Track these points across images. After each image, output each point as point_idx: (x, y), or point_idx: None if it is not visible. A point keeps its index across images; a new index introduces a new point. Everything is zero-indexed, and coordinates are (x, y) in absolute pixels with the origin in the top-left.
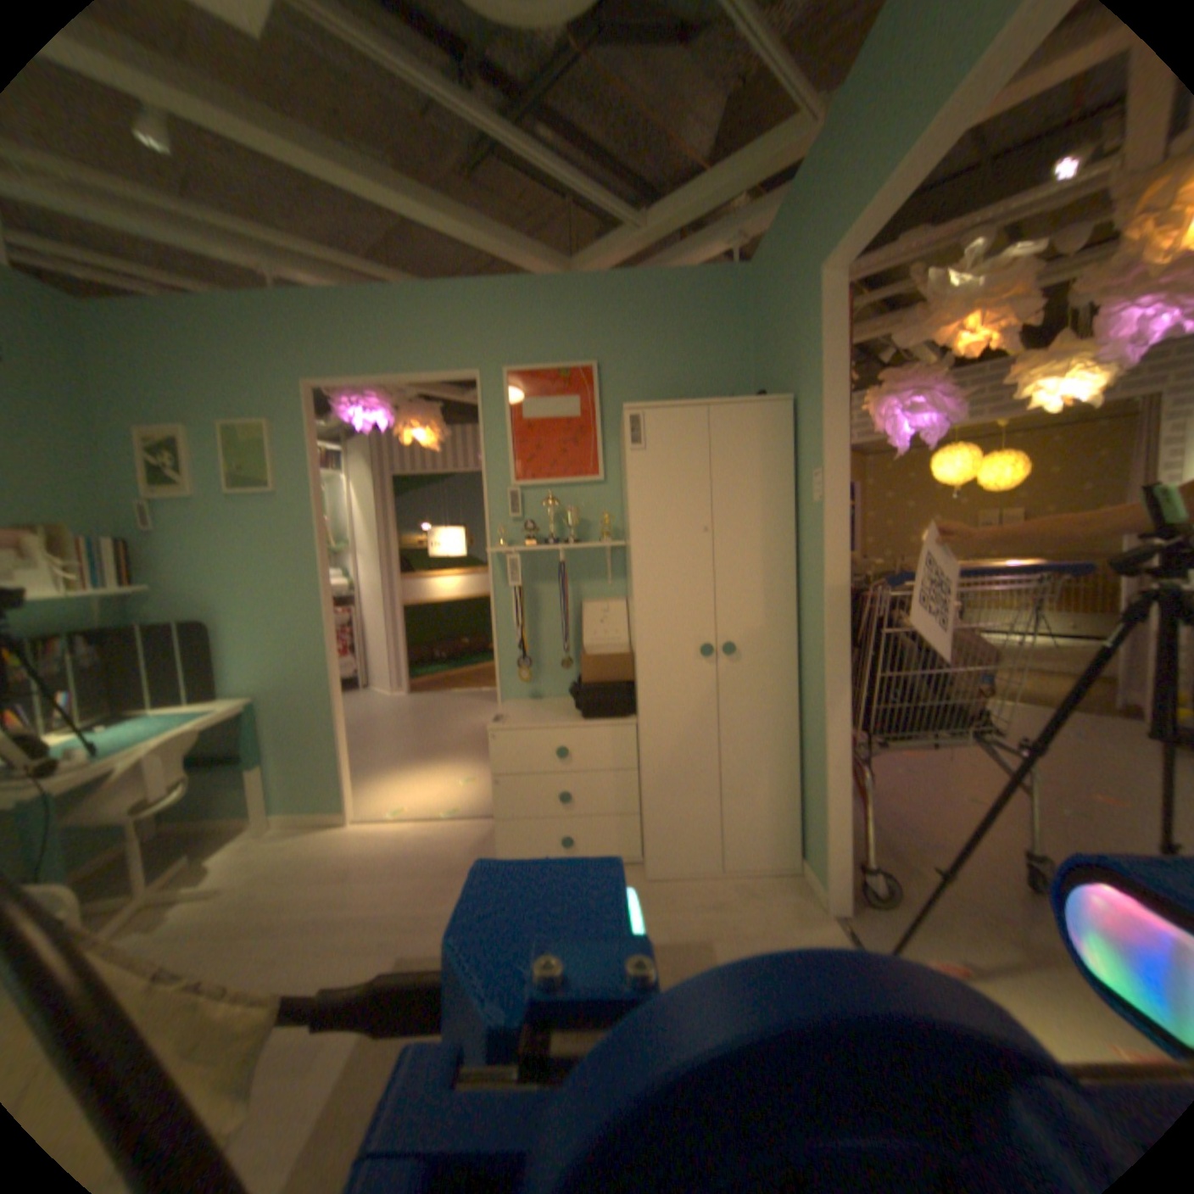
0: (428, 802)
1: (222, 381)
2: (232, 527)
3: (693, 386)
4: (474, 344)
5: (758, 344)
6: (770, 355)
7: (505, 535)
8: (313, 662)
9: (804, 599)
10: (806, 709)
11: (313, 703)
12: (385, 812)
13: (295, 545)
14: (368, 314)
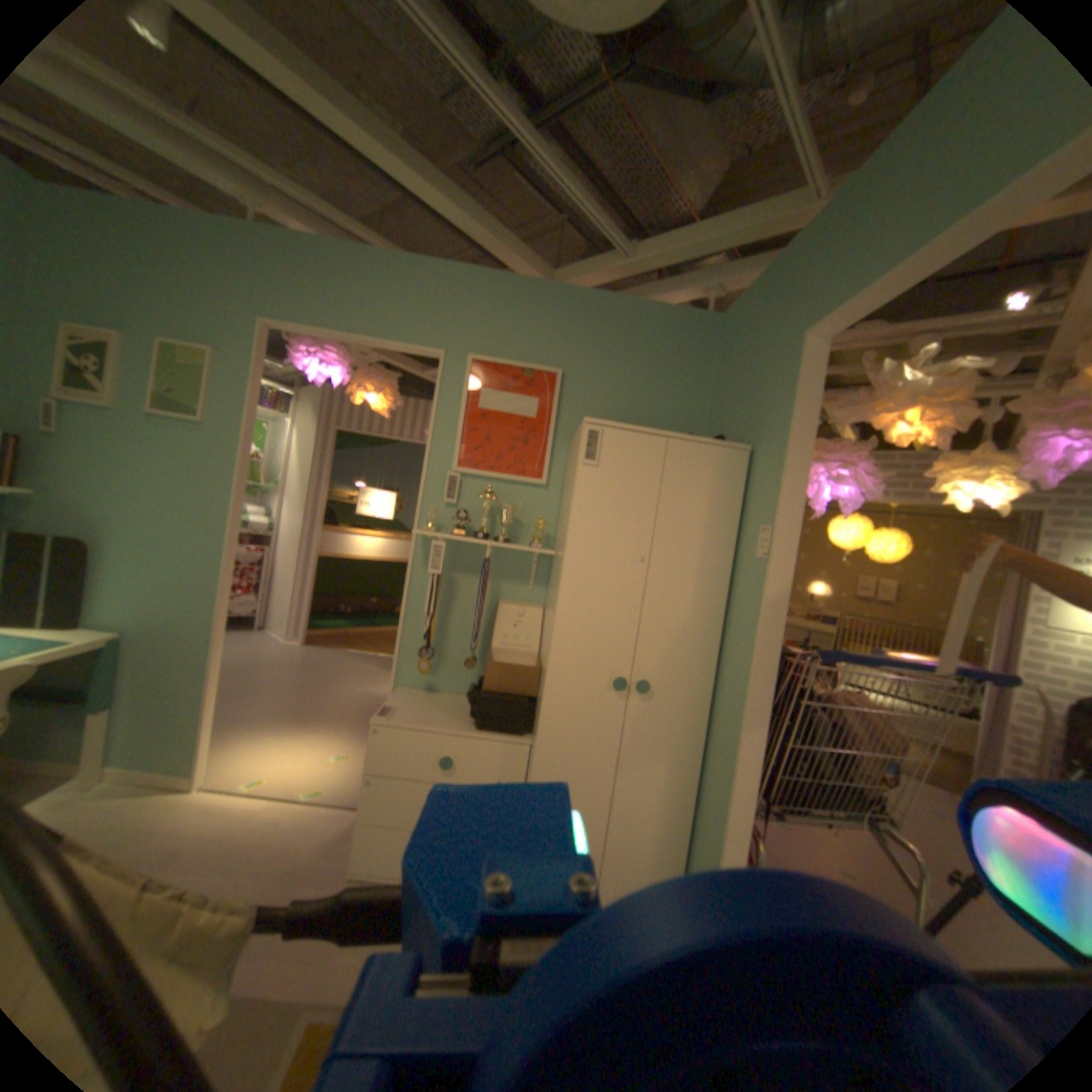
0: (291, 781)
1: (174, 303)
2: (146, 452)
3: (649, 416)
4: (445, 328)
5: (718, 391)
6: (730, 404)
7: (435, 520)
8: (199, 611)
9: (728, 652)
10: (710, 766)
11: (187, 656)
12: (241, 786)
13: (210, 486)
14: (345, 275)
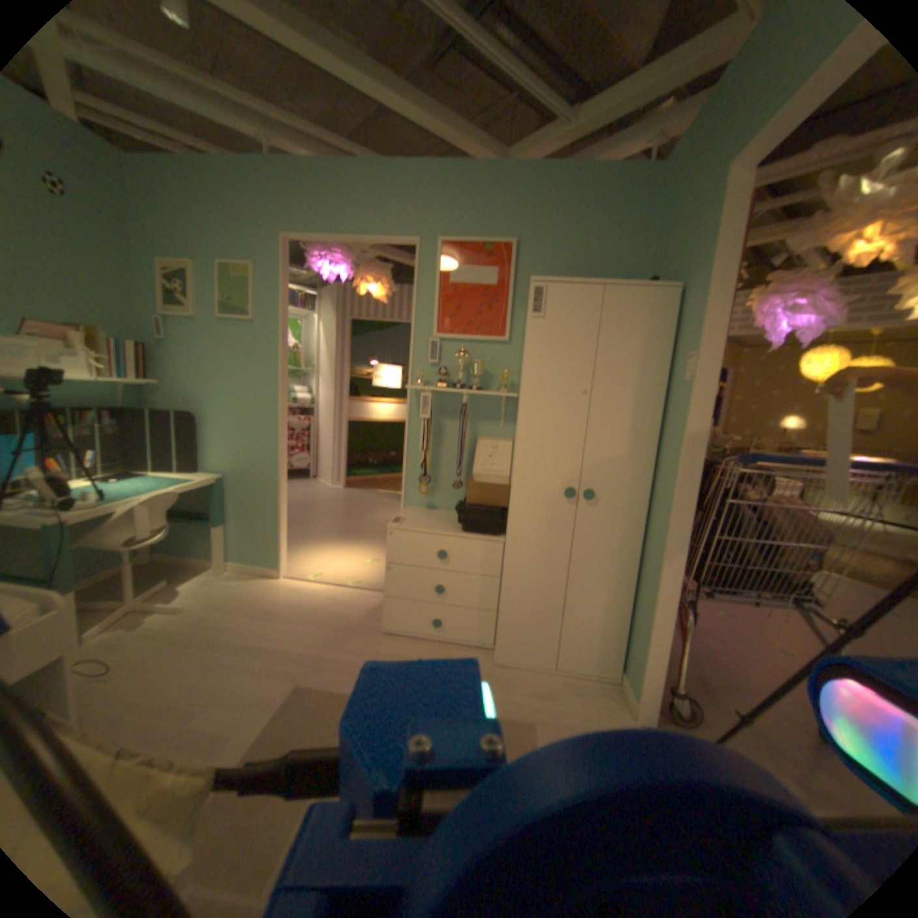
0: (342, 573)
1: (224, 230)
2: (221, 345)
3: (597, 269)
4: (418, 217)
5: (660, 237)
6: (669, 247)
7: (423, 377)
8: (269, 456)
9: (662, 464)
10: (647, 555)
11: (266, 487)
12: (310, 575)
13: (265, 366)
14: (338, 185)
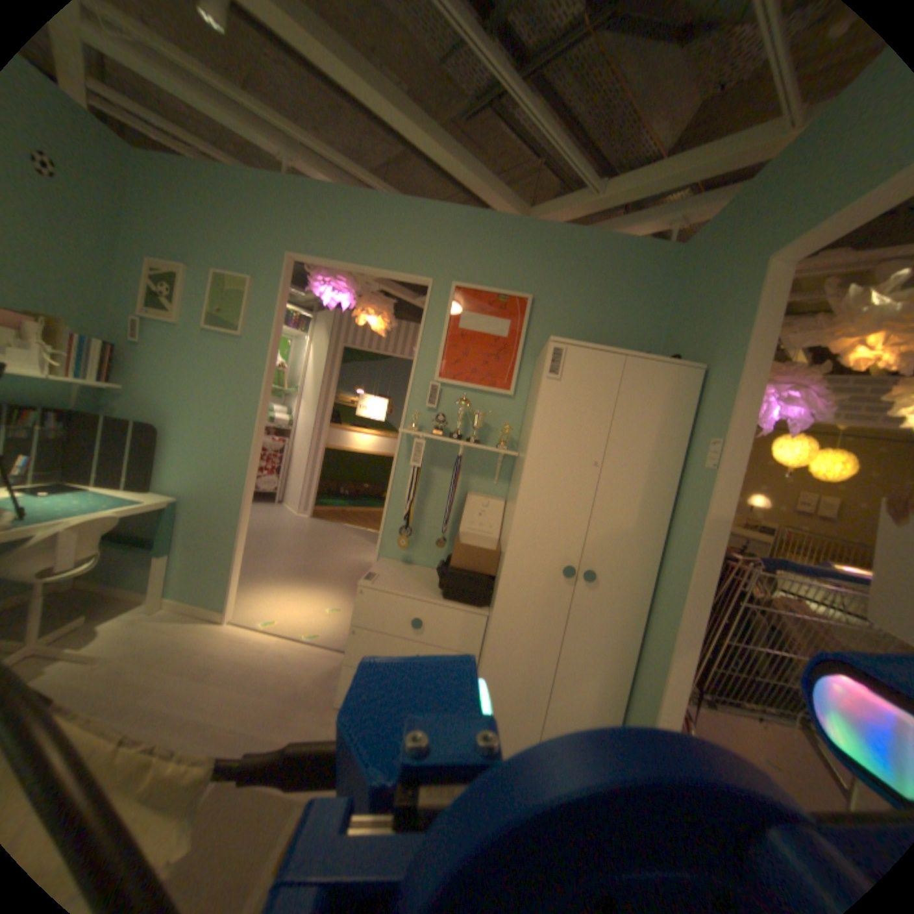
0: (296, 624)
1: (225, 242)
2: (201, 359)
3: (610, 337)
4: (434, 259)
5: (676, 315)
6: (688, 327)
7: (418, 422)
8: (235, 485)
9: (672, 552)
10: (649, 652)
11: (225, 519)
12: (260, 624)
13: (246, 387)
14: (355, 216)
